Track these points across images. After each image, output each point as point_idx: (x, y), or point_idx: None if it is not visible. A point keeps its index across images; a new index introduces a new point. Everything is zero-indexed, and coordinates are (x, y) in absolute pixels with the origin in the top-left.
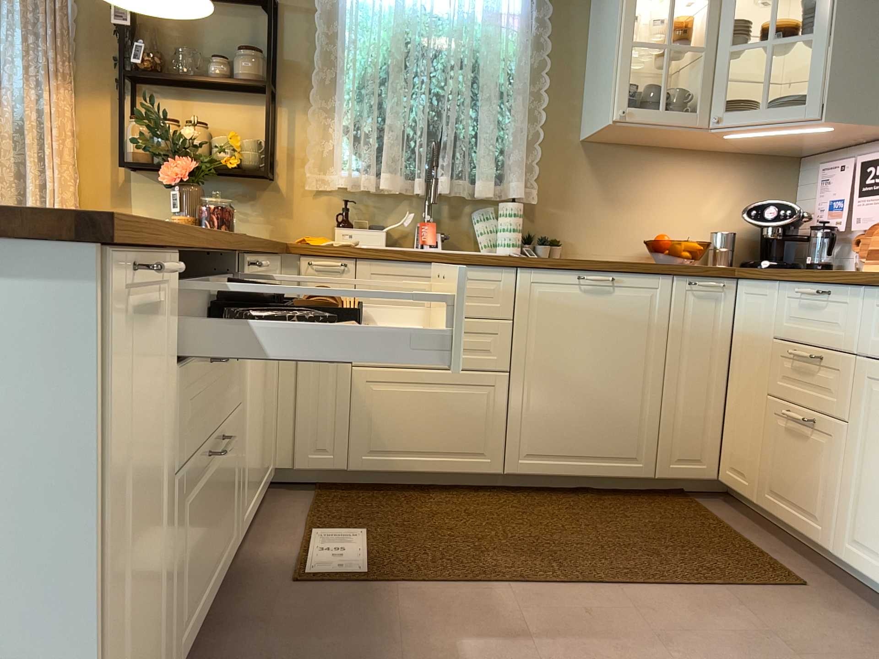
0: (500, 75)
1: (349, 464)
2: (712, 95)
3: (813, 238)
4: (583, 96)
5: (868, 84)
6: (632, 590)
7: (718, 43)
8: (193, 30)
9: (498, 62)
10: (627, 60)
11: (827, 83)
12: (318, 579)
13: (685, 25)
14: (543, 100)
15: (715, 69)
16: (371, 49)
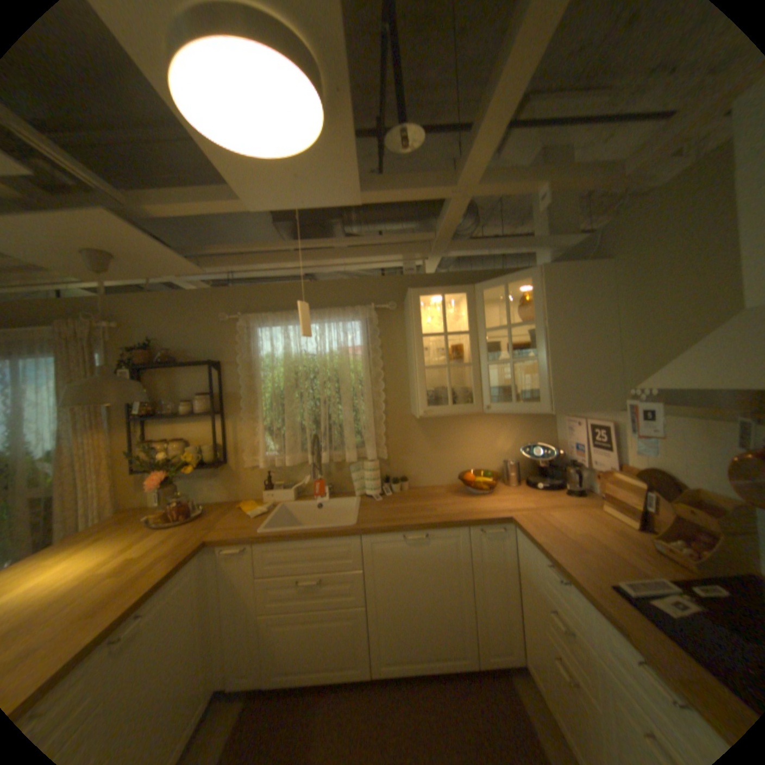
0: (354, 385)
1: (262, 685)
2: (482, 391)
3: (568, 470)
4: (409, 387)
5: (581, 386)
6: None
7: (480, 359)
8: (172, 384)
9: (352, 377)
10: (422, 379)
11: (552, 389)
12: None
13: (461, 346)
14: (382, 397)
15: (481, 375)
16: (273, 383)
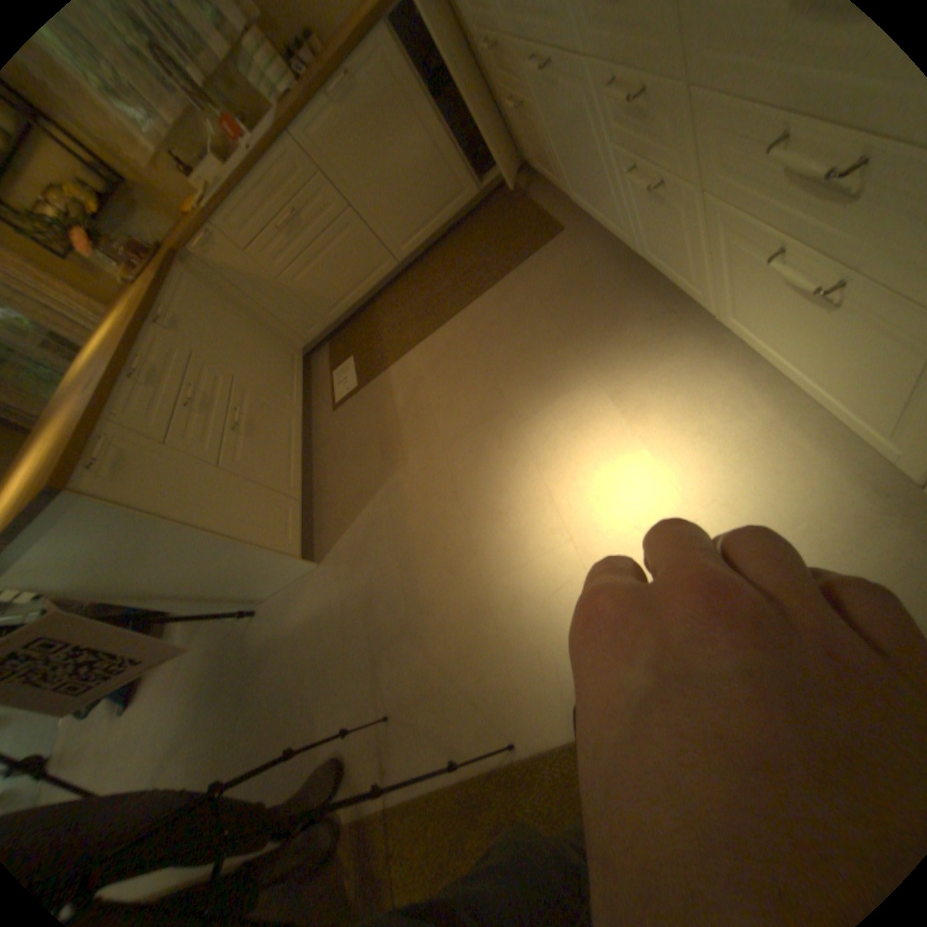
0: None
1: (329, 321)
2: None
3: None
4: None
5: None
6: (470, 305)
7: None
8: None
9: None
10: None
11: None
12: (343, 400)
13: None
14: None
15: None
16: None
